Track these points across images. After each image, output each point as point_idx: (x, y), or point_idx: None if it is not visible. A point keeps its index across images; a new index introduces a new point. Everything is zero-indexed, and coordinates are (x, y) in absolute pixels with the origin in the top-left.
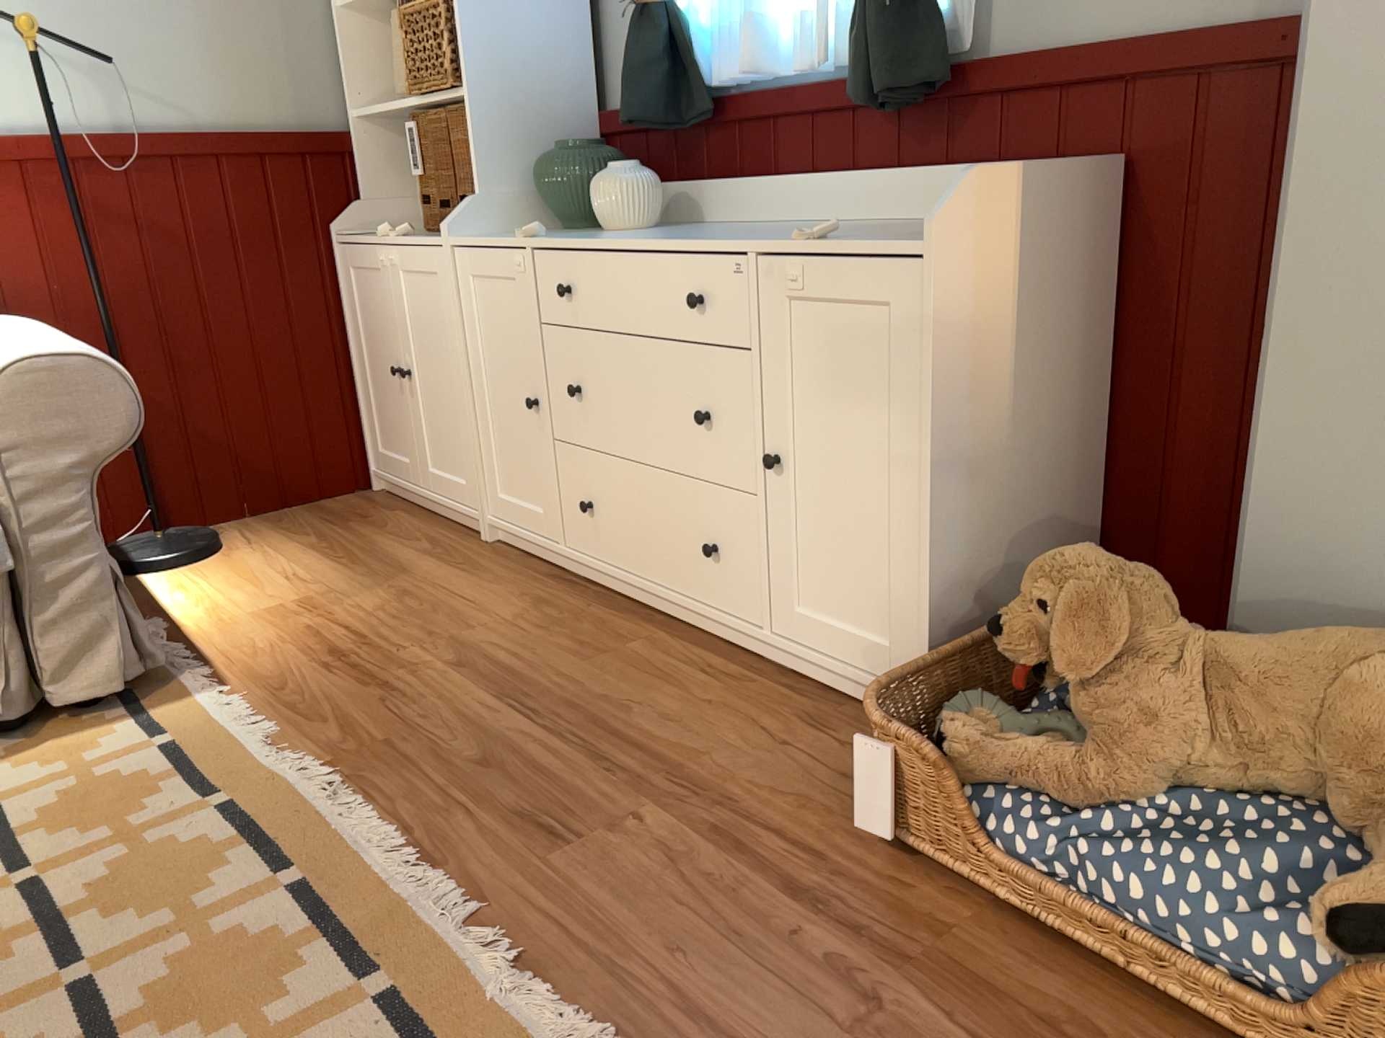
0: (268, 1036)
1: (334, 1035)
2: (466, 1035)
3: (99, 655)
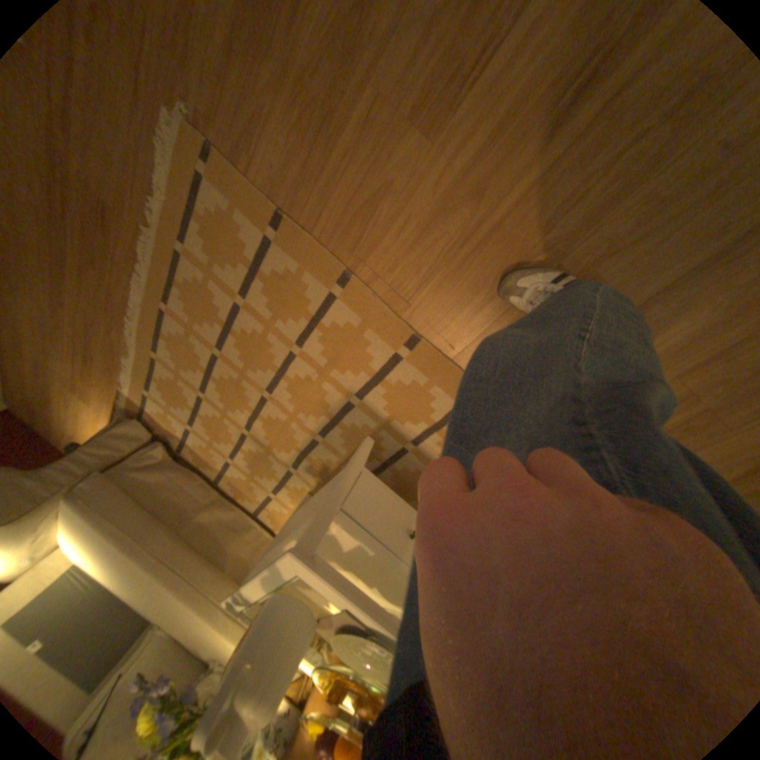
0: (202, 272)
1: (193, 249)
2: (174, 199)
3: (120, 431)
